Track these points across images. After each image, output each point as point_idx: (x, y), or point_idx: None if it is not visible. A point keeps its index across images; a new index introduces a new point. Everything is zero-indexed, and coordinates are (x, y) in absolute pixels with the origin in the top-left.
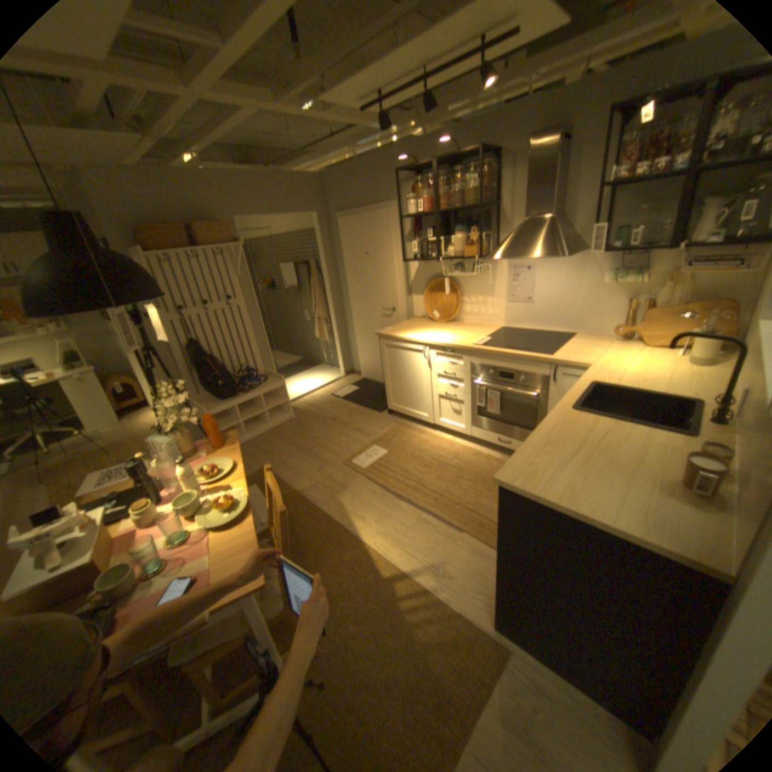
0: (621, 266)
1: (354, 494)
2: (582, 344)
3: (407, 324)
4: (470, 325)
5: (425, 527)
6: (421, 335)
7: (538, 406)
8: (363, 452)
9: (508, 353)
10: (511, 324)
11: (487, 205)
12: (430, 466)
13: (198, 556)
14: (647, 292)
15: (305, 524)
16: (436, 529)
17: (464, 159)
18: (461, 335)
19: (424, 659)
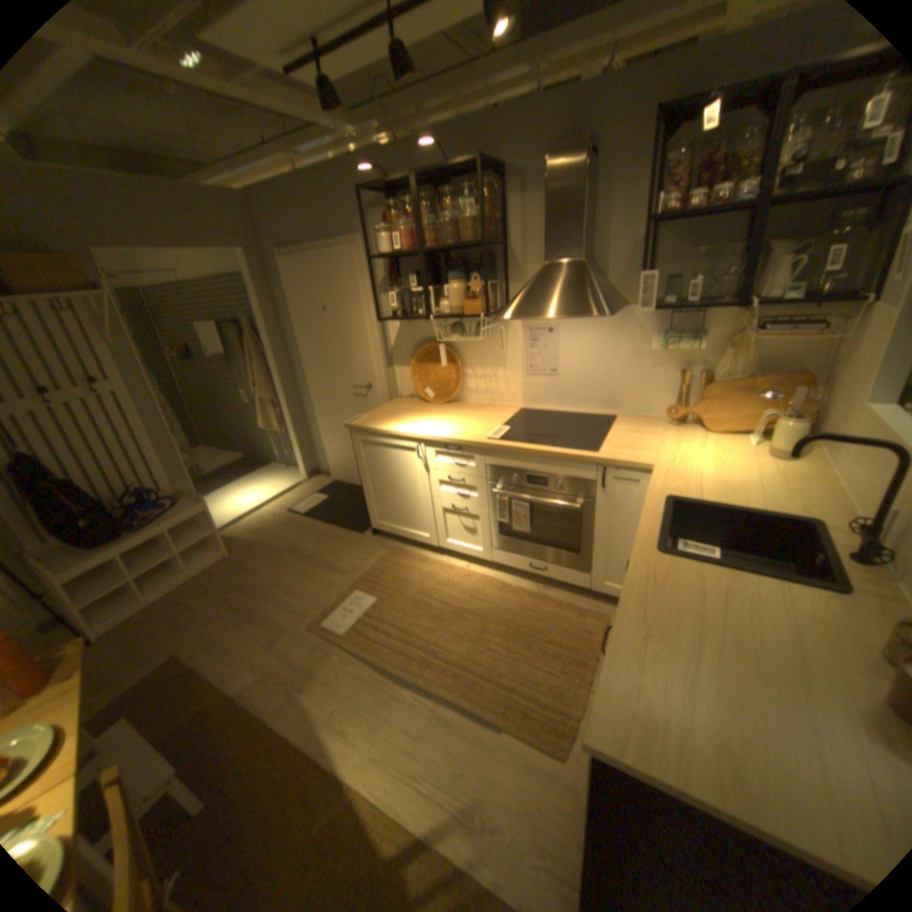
0: (669, 327)
1: (327, 685)
2: (630, 432)
3: (390, 408)
4: (477, 406)
5: (444, 732)
6: (412, 425)
7: (582, 520)
8: (338, 605)
9: (538, 450)
10: (531, 404)
11: (490, 243)
12: (440, 617)
13: None
14: (701, 361)
15: (242, 764)
16: (460, 733)
17: (454, 177)
18: (468, 423)
19: None
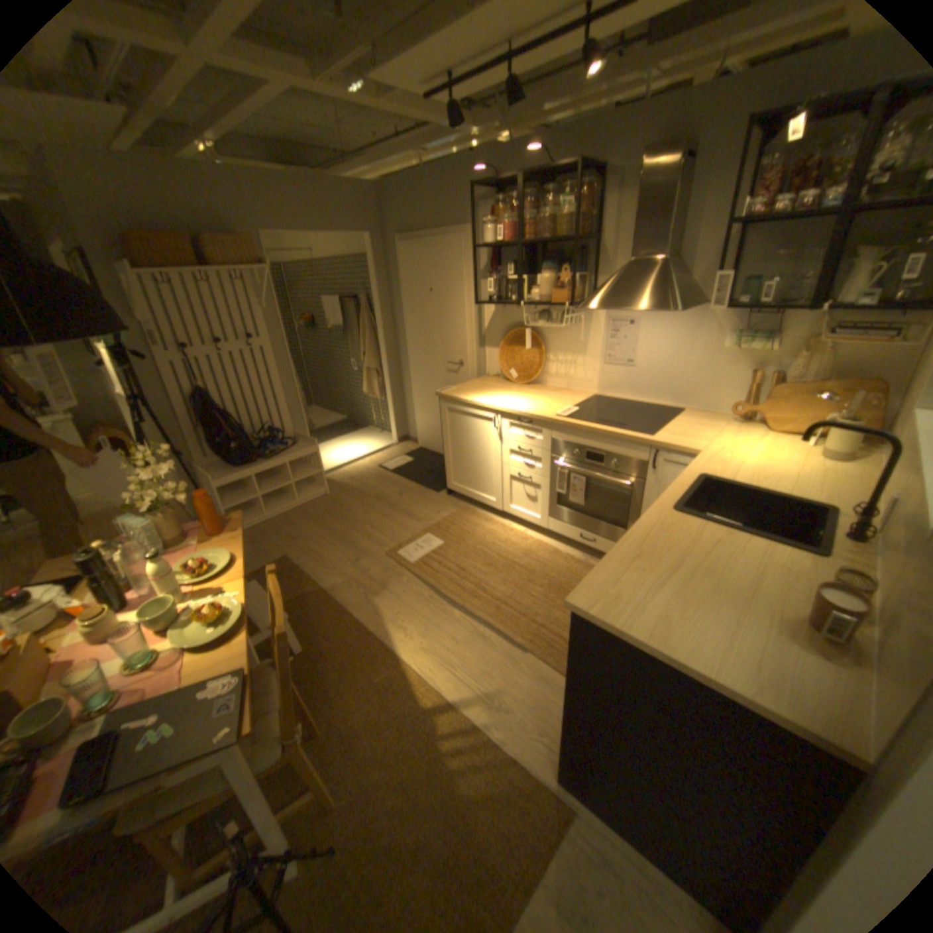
0: (747, 327)
1: (396, 596)
2: (692, 423)
3: (477, 384)
4: (555, 390)
5: (481, 643)
6: (493, 400)
7: (632, 498)
8: (411, 542)
9: (599, 429)
10: (605, 392)
11: (584, 238)
12: (494, 565)
13: (166, 686)
14: (776, 362)
15: (330, 632)
16: (494, 647)
17: (559, 176)
18: (542, 402)
19: (465, 818)
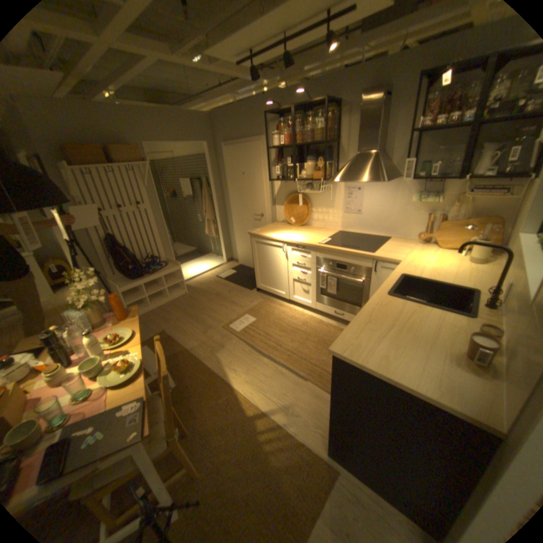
0: (424, 190)
1: (229, 351)
2: (395, 245)
3: (272, 226)
4: (317, 228)
5: (280, 376)
6: (281, 235)
7: (363, 289)
8: (237, 319)
9: (343, 250)
10: (346, 229)
11: (330, 142)
12: (285, 331)
13: (97, 409)
14: (441, 209)
15: (191, 374)
16: (288, 378)
17: (315, 107)
18: (310, 236)
19: (275, 479)
